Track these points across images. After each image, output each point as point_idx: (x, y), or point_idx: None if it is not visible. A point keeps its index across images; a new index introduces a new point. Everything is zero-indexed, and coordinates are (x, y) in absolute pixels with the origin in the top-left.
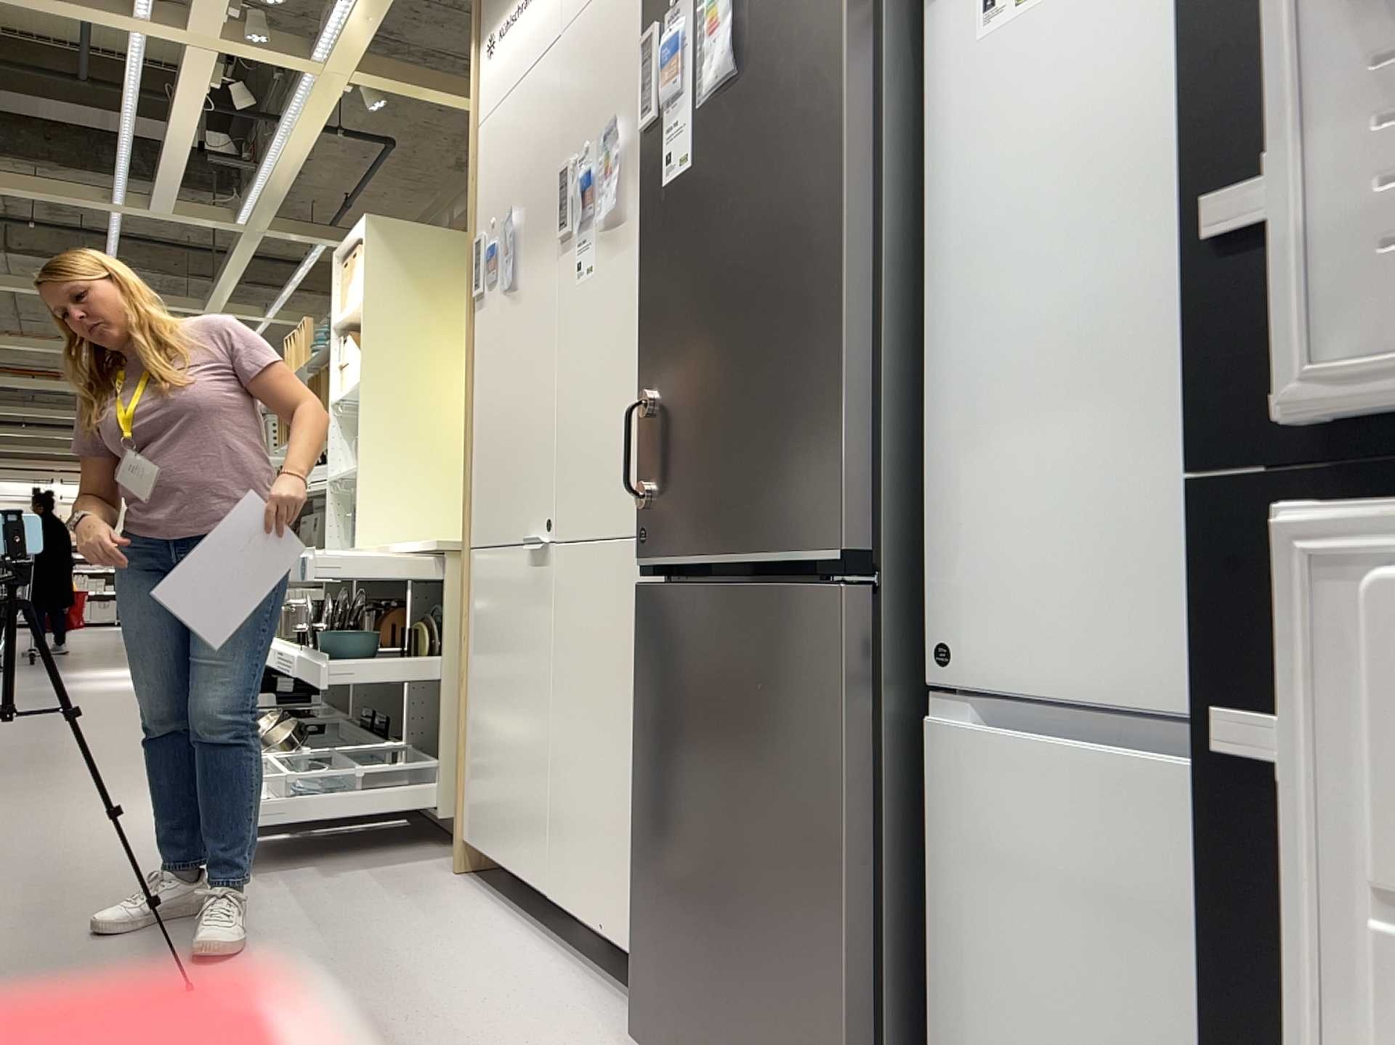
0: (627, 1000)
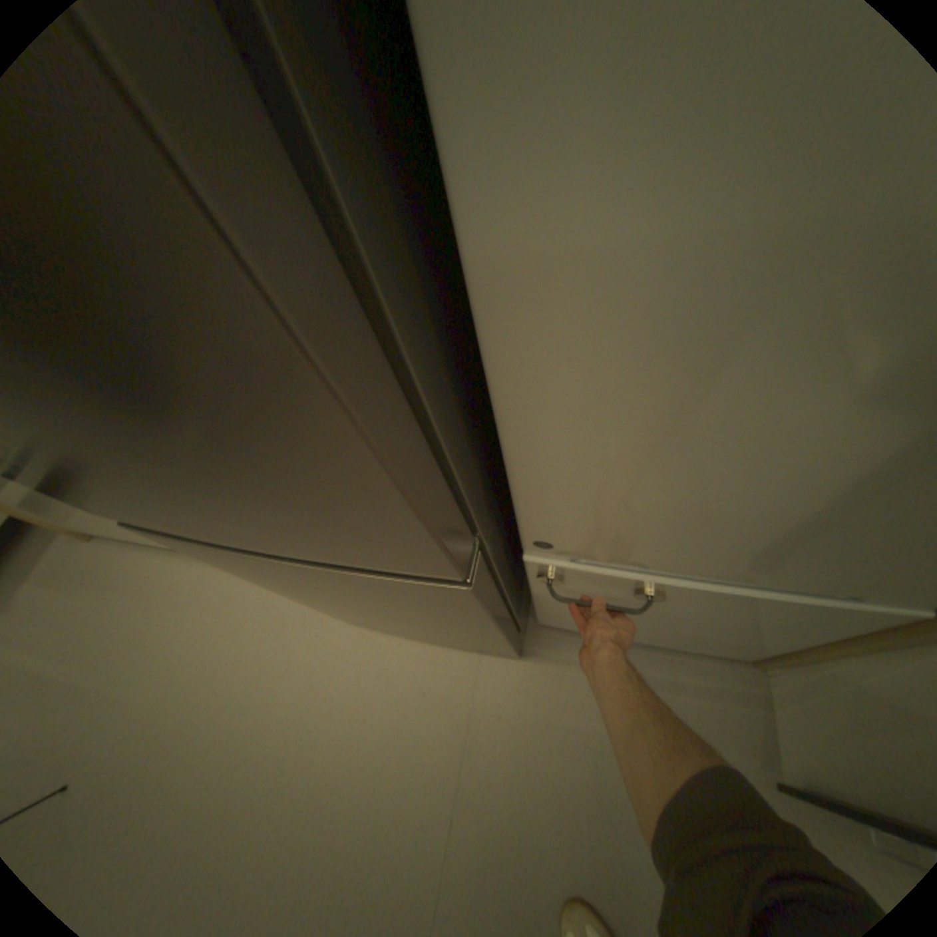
0: None
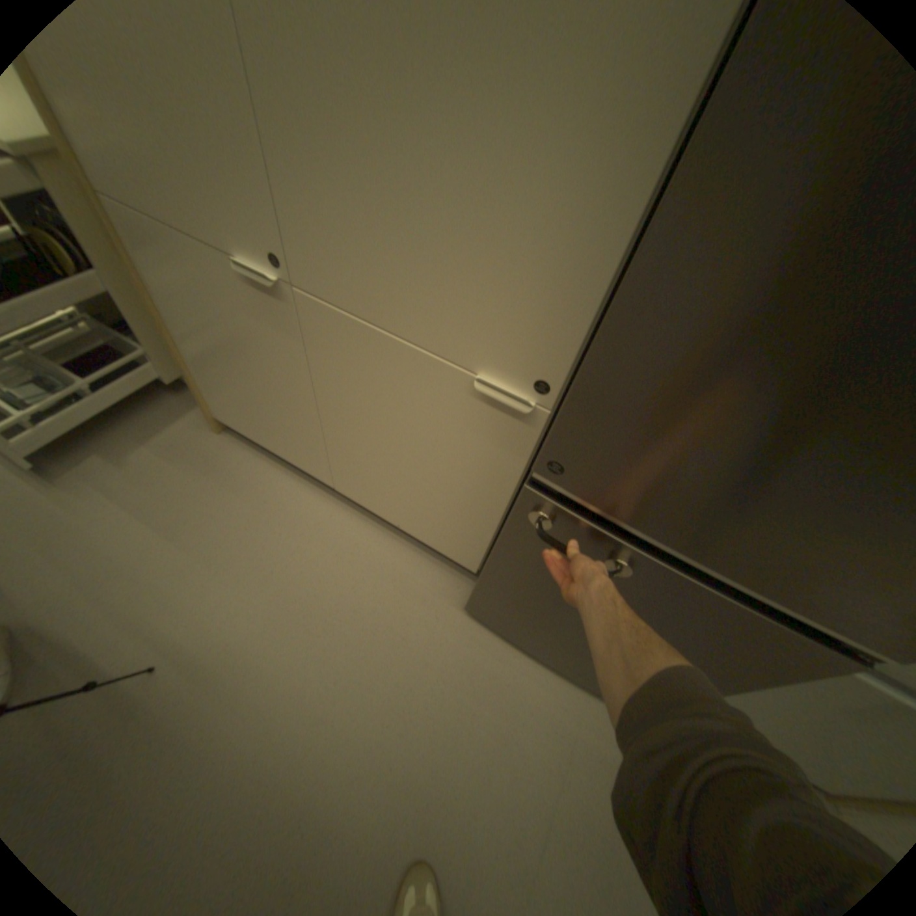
0: (421, 549)
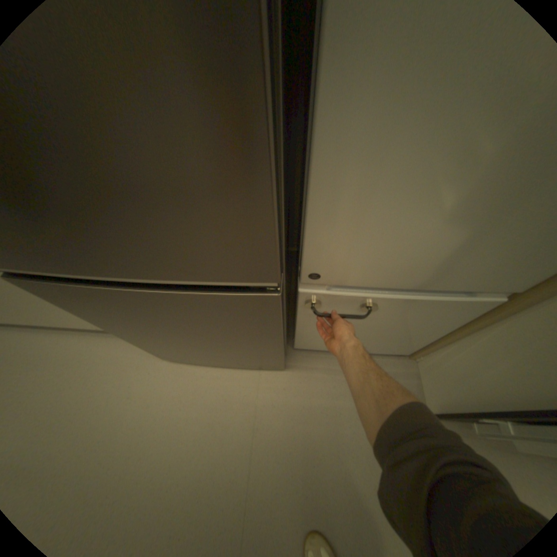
0: None
